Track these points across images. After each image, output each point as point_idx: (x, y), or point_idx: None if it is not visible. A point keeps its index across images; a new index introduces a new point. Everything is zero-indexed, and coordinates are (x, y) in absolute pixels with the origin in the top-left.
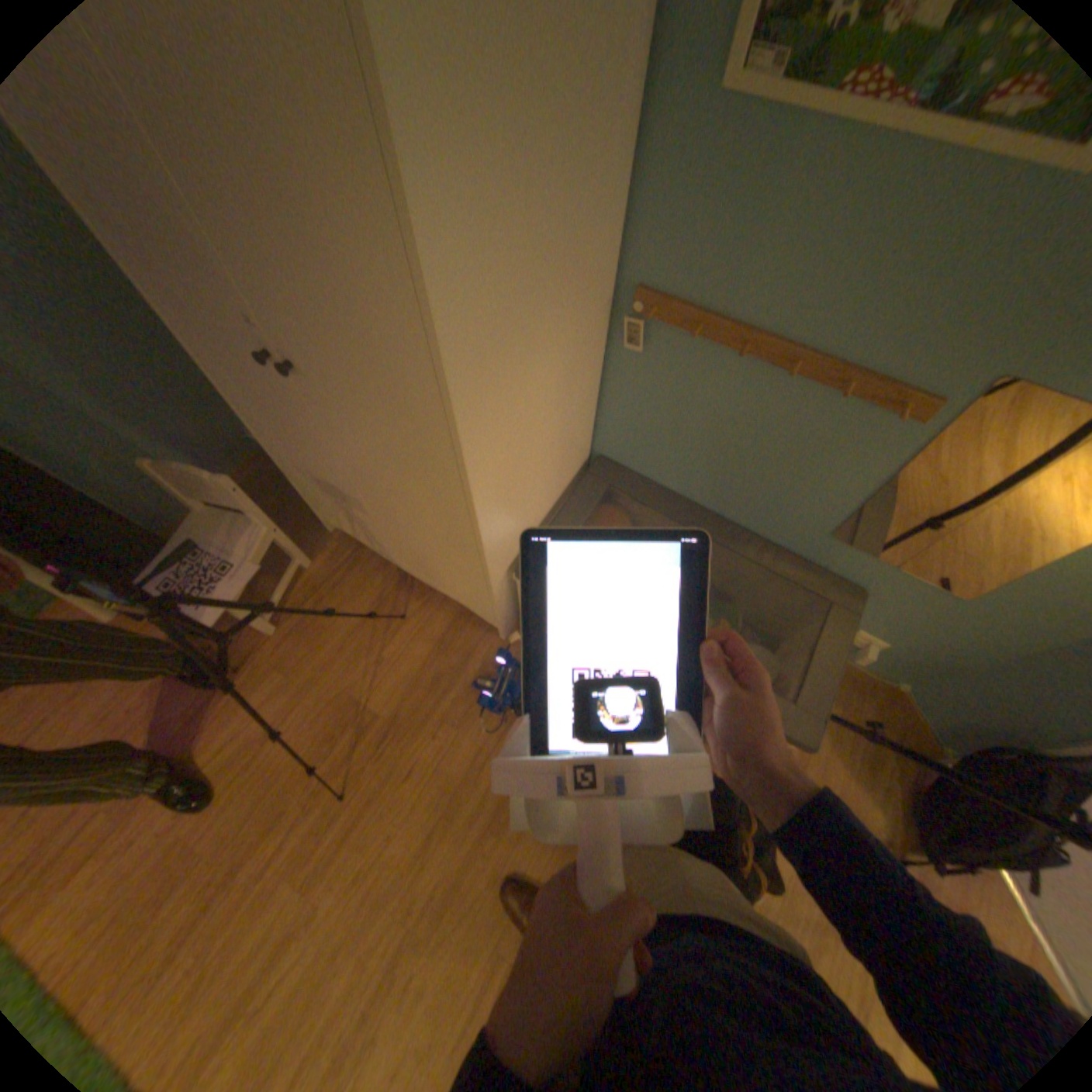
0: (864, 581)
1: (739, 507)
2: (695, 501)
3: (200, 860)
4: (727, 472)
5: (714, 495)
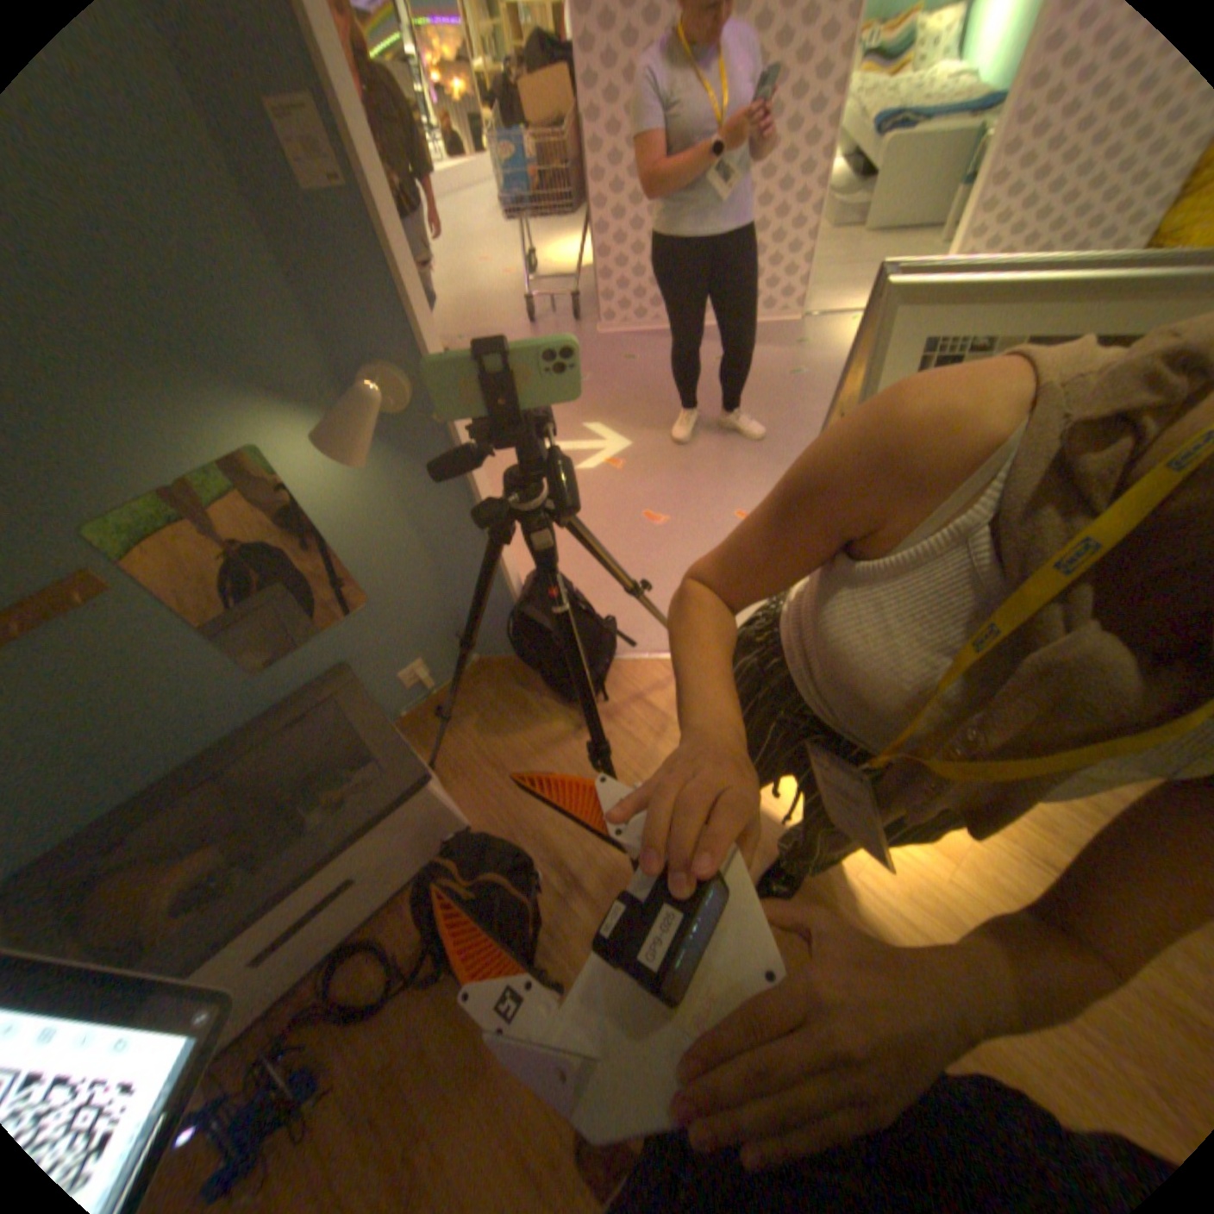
0: (324, 661)
1: (176, 743)
2: (146, 783)
3: None
4: (109, 745)
5: (145, 763)
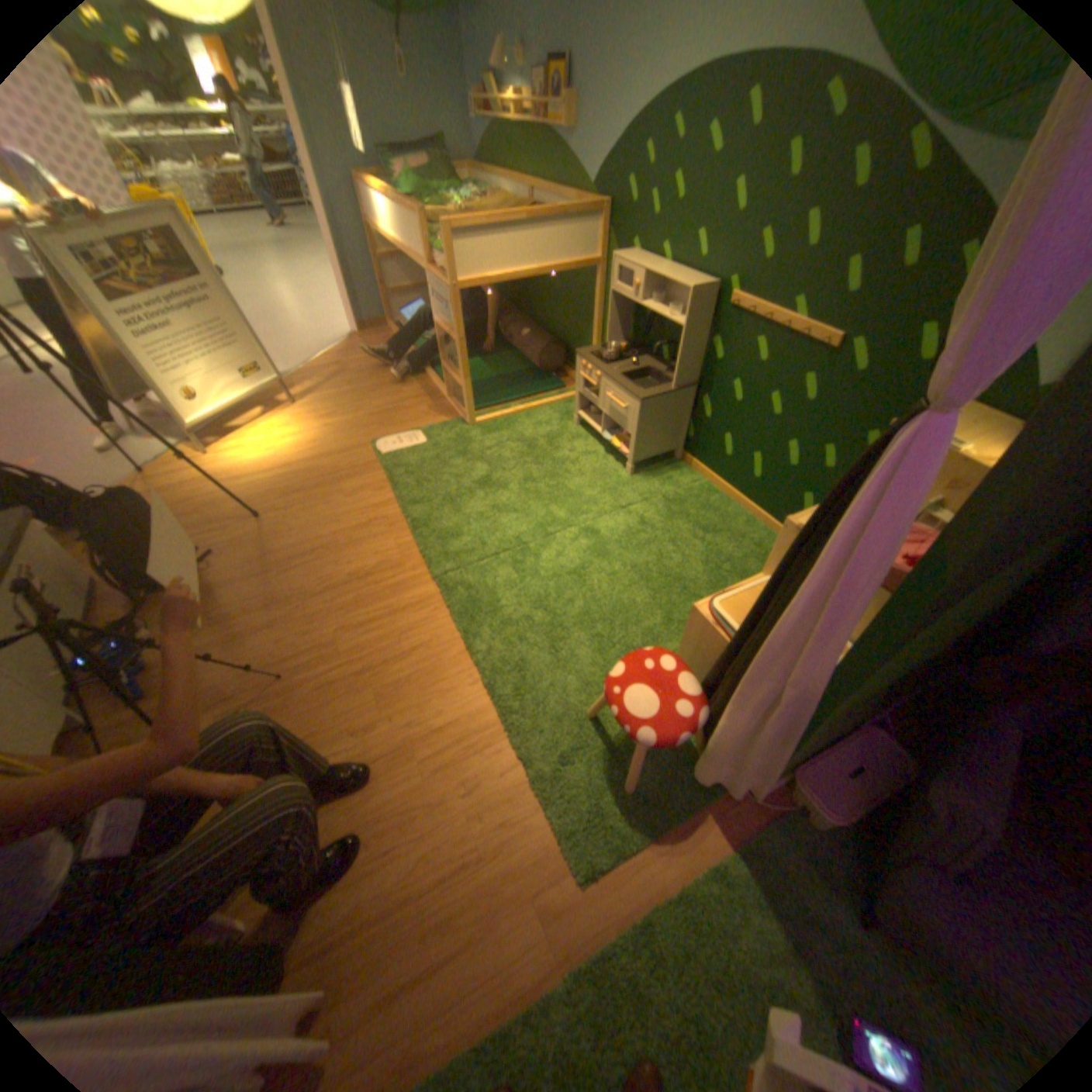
0: None
1: None
2: None
3: (370, 691)
4: None
5: None
